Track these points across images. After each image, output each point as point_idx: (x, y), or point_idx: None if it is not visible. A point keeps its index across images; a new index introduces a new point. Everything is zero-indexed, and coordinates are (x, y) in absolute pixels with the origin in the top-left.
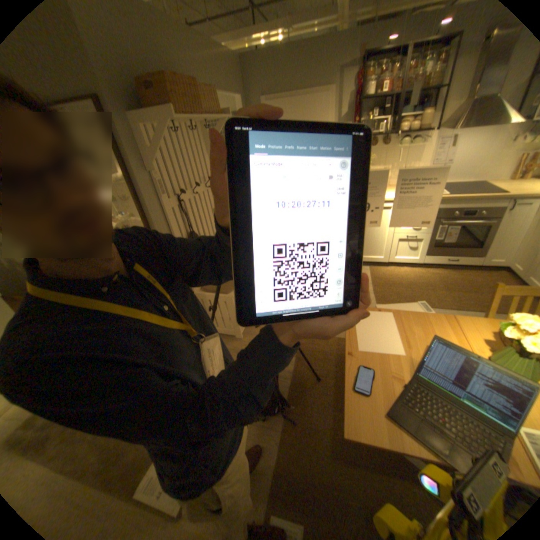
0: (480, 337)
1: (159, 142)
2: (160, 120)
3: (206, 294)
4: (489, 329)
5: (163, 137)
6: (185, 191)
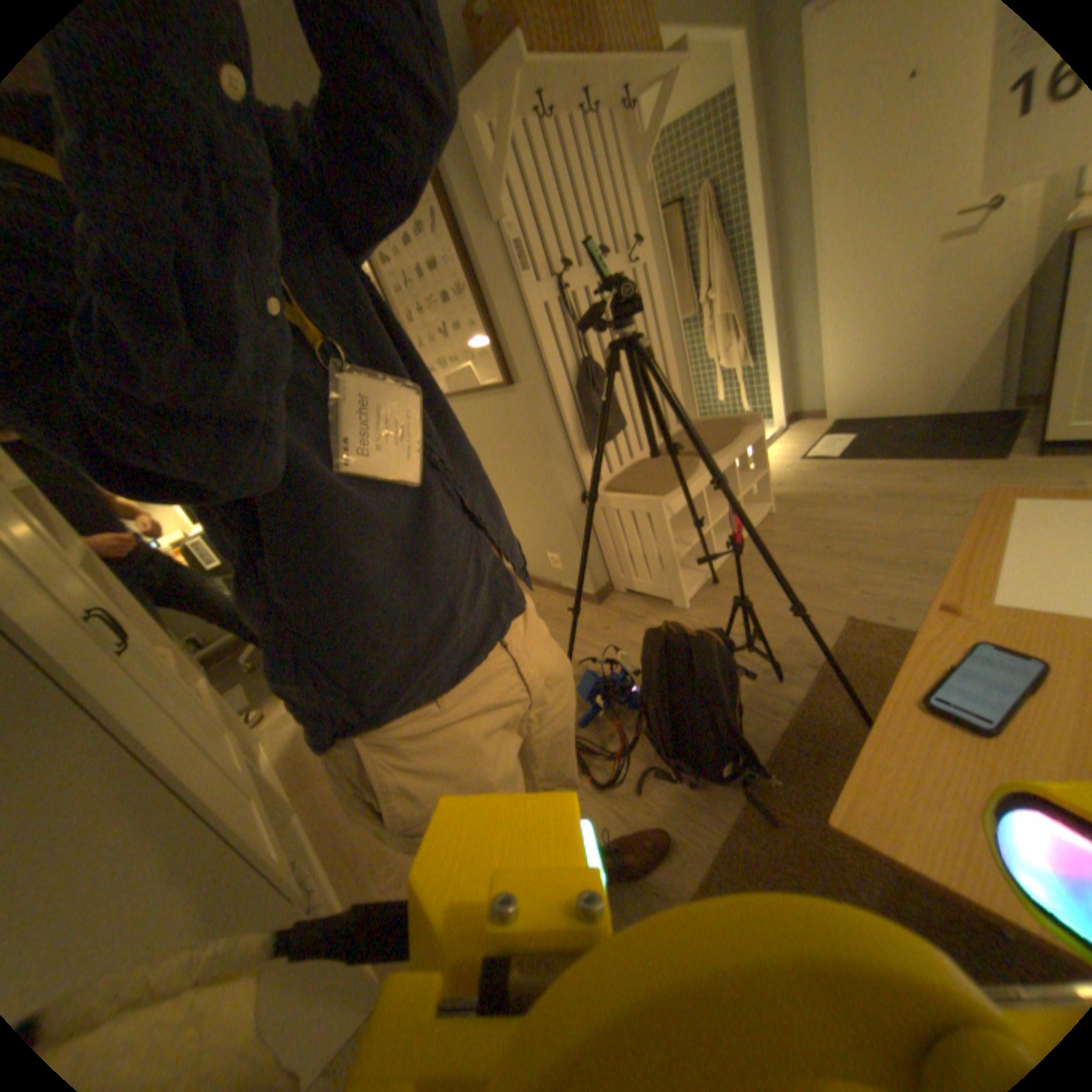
0: None
1: (505, 136)
2: (507, 84)
3: (608, 492)
4: None
5: (510, 120)
6: (569, 258)
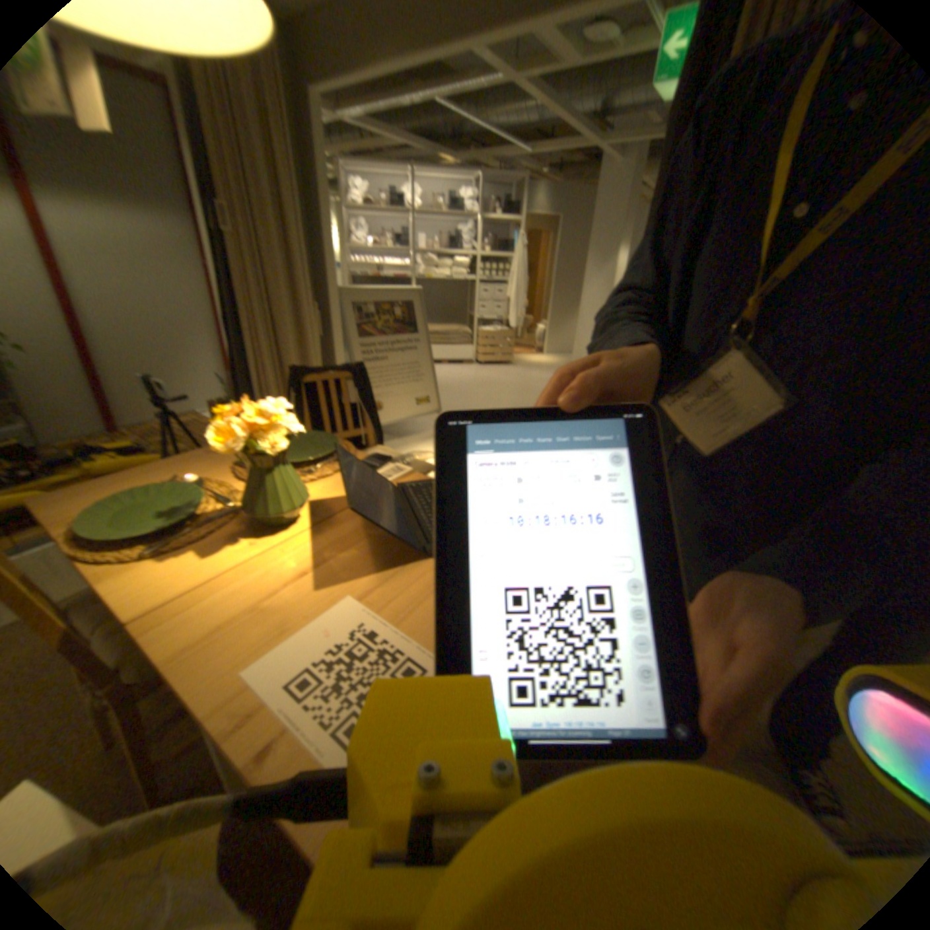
0: (197, 561)
1: None
2: None
3: None
4: (149, 565)
5: None
6: None
